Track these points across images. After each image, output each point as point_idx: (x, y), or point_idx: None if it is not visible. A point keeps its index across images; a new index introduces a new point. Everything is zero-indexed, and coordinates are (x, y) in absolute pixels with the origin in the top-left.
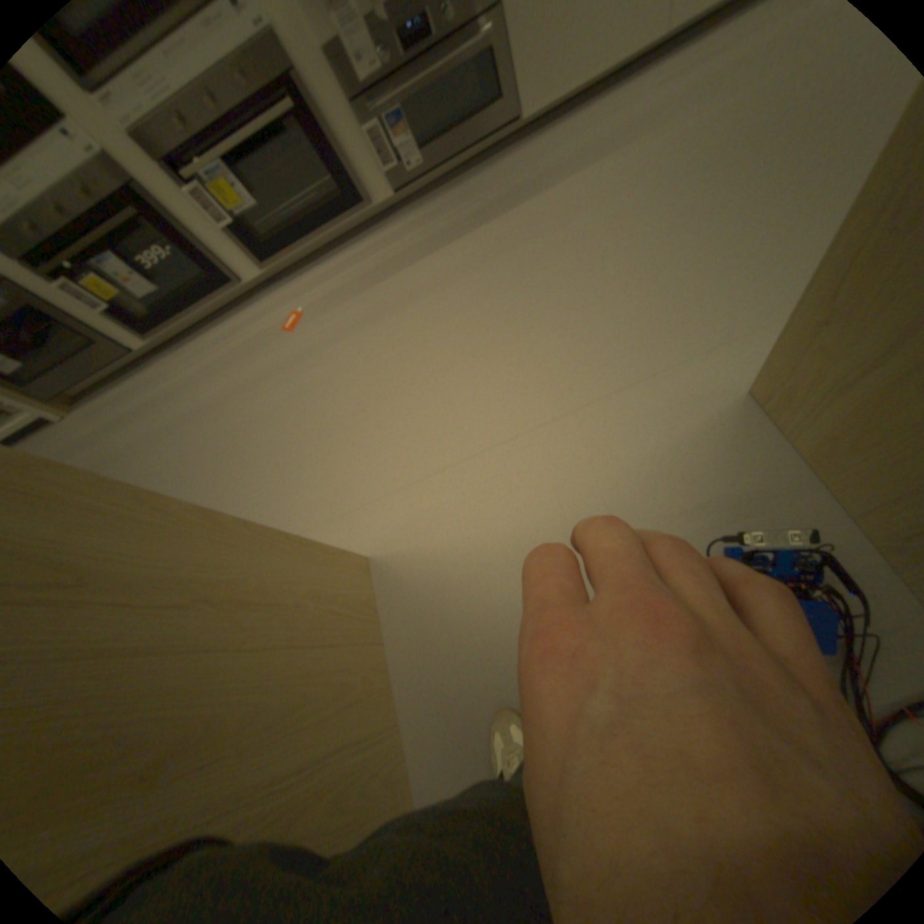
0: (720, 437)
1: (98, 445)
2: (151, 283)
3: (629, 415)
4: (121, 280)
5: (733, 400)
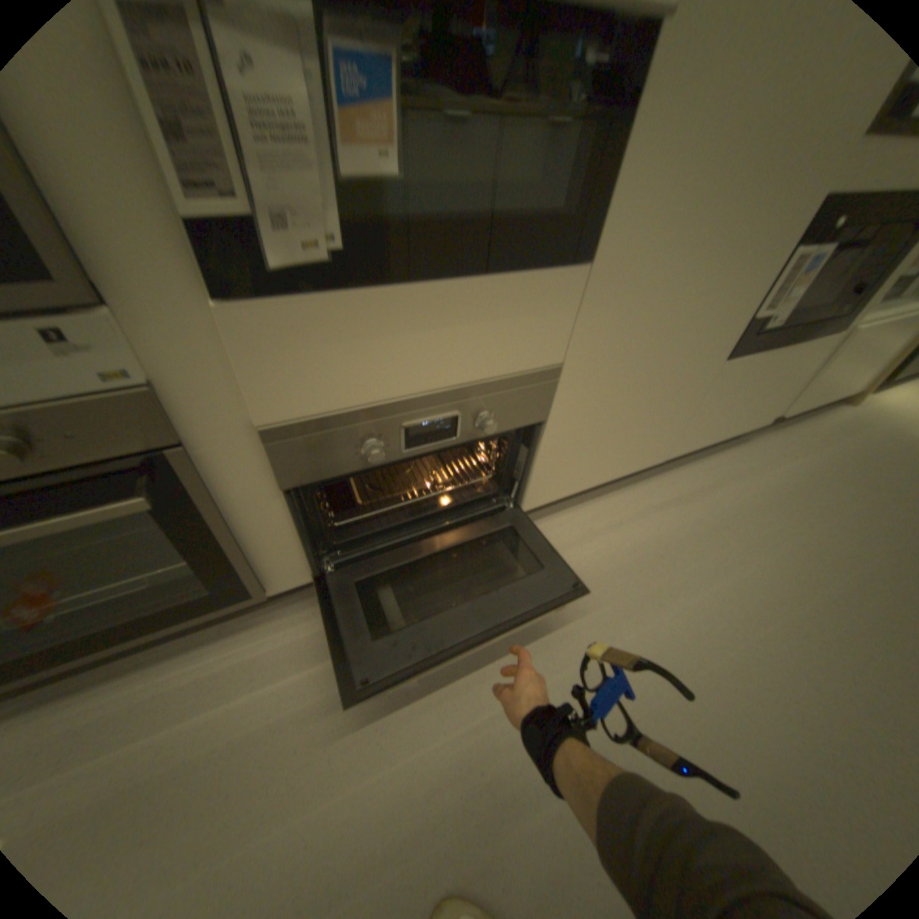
0: None
1: None
2: None
3: None
4: None
5: None
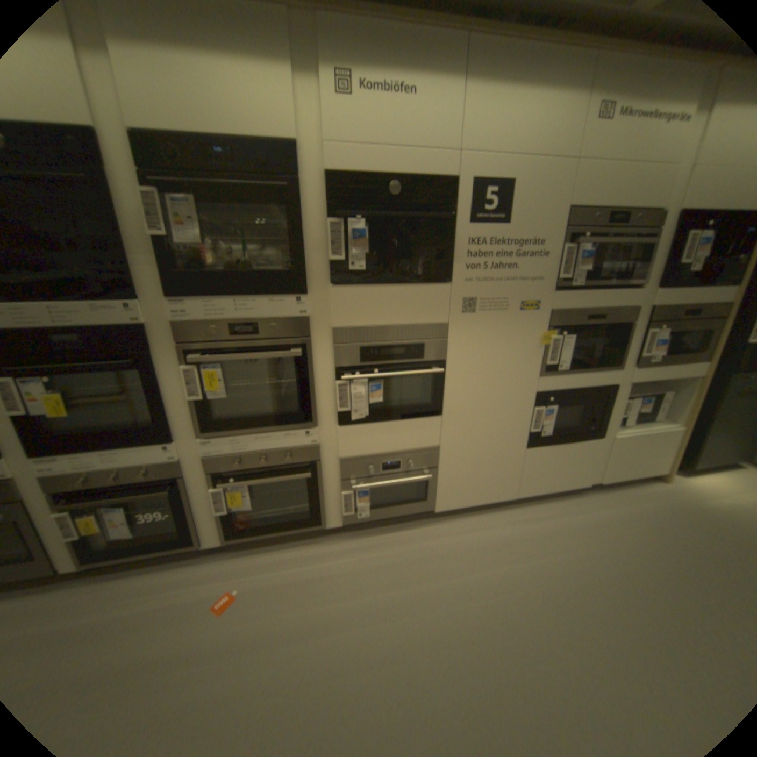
0: None
1: None
2: (129, 536)
3: None
4: (105, 525)
5: None
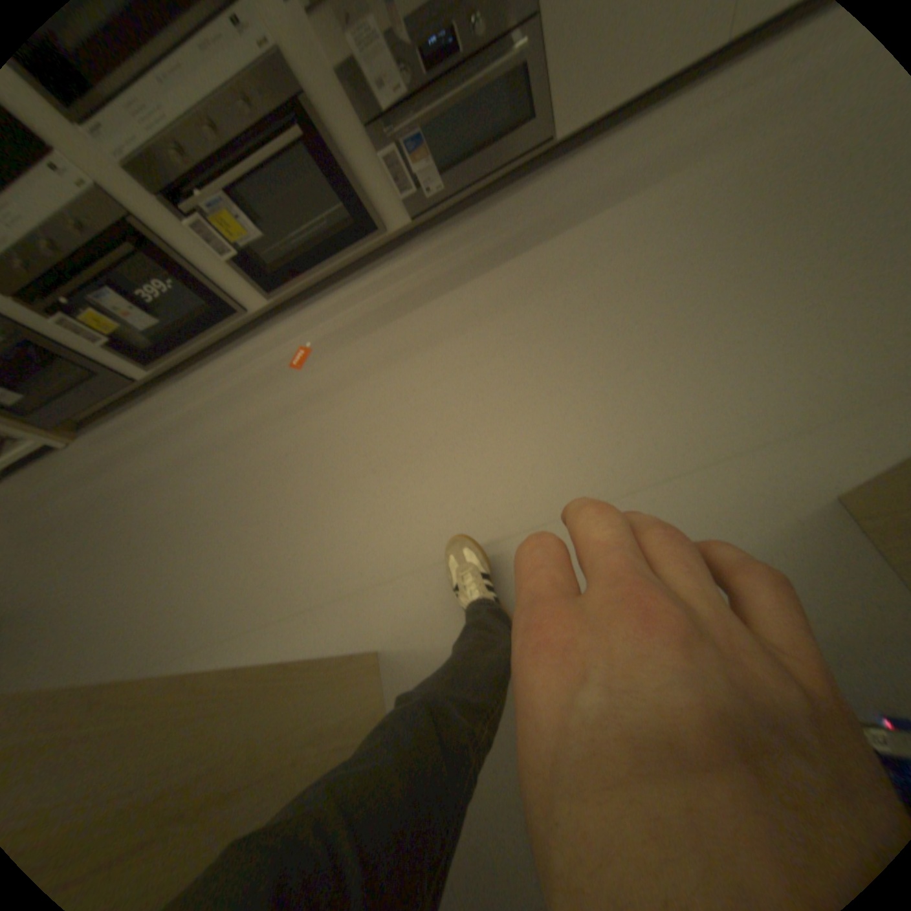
0: (802, 556)
1: (101, 483)
2: (153, 320)
3: (685, 513)
4: (121, 317)
5: (818, 508)
